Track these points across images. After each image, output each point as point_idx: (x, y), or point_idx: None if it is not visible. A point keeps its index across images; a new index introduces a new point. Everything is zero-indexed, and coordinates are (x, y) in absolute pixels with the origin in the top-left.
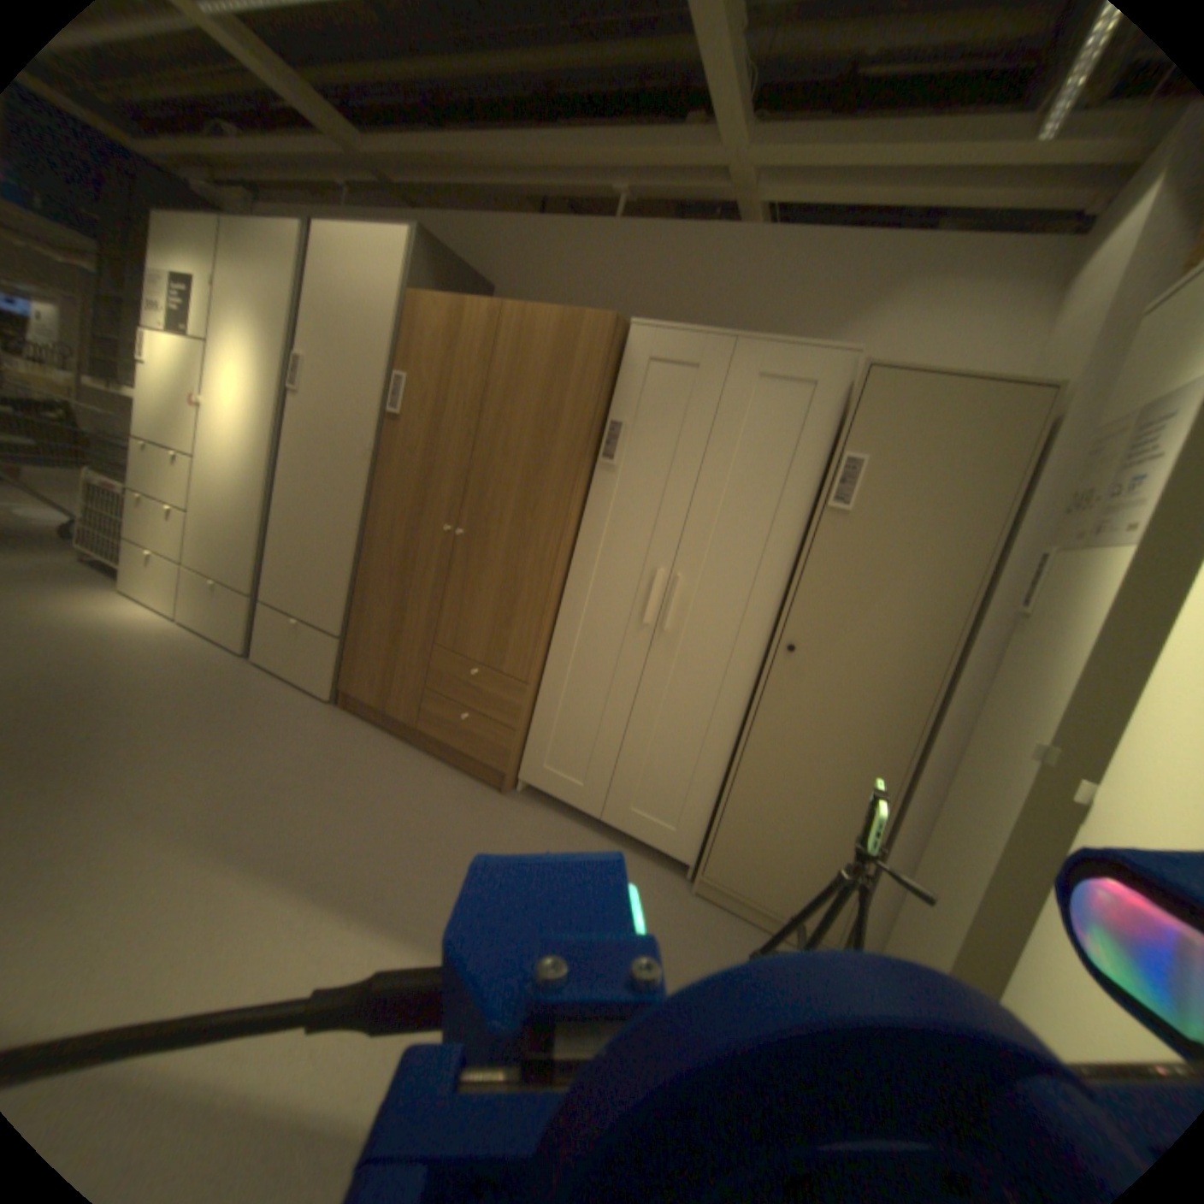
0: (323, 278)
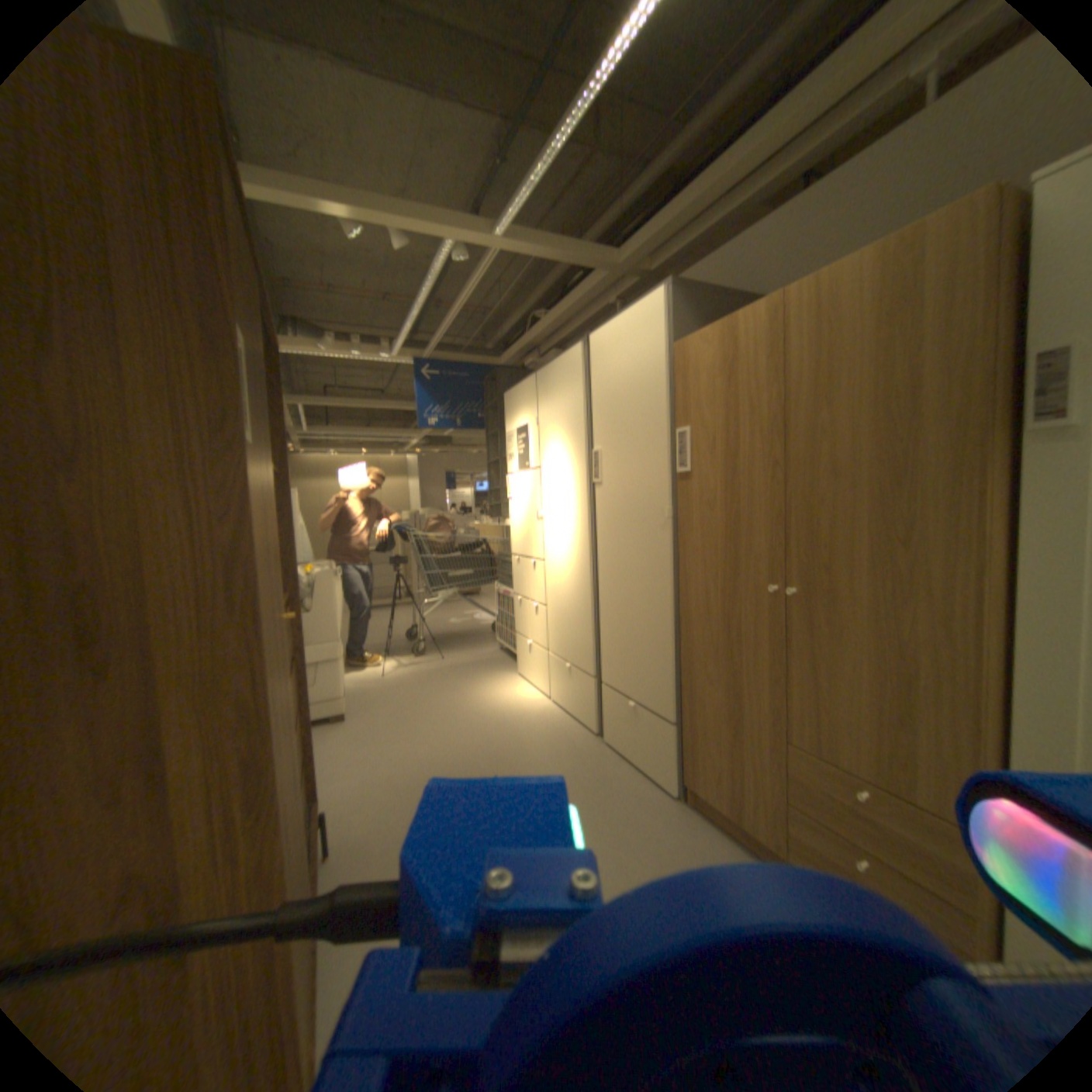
0: (604, 374)
